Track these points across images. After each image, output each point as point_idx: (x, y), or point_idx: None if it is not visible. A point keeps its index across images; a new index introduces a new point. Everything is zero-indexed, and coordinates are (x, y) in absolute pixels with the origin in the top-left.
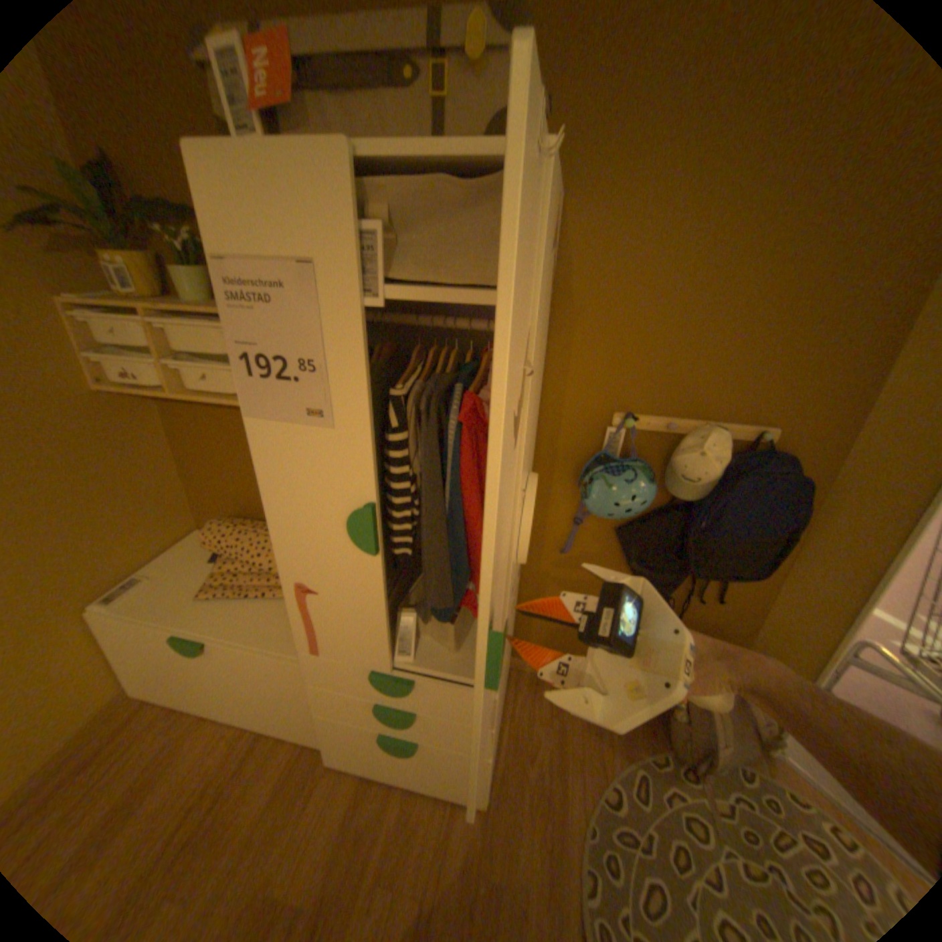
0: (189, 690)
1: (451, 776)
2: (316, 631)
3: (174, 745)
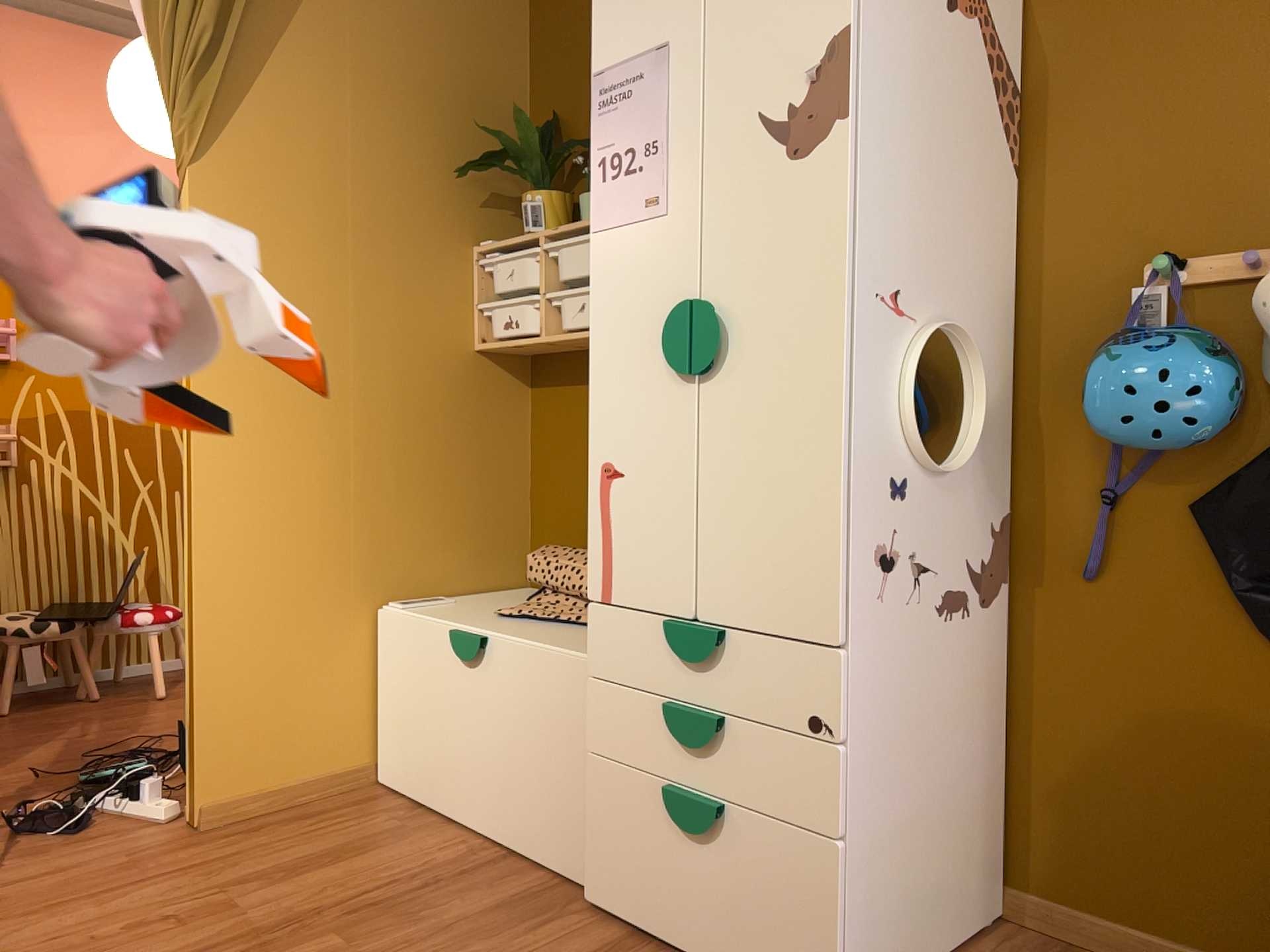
0: (448, 748)
1: (775, 901)
2: (614, 547)
3: (404, 831)
